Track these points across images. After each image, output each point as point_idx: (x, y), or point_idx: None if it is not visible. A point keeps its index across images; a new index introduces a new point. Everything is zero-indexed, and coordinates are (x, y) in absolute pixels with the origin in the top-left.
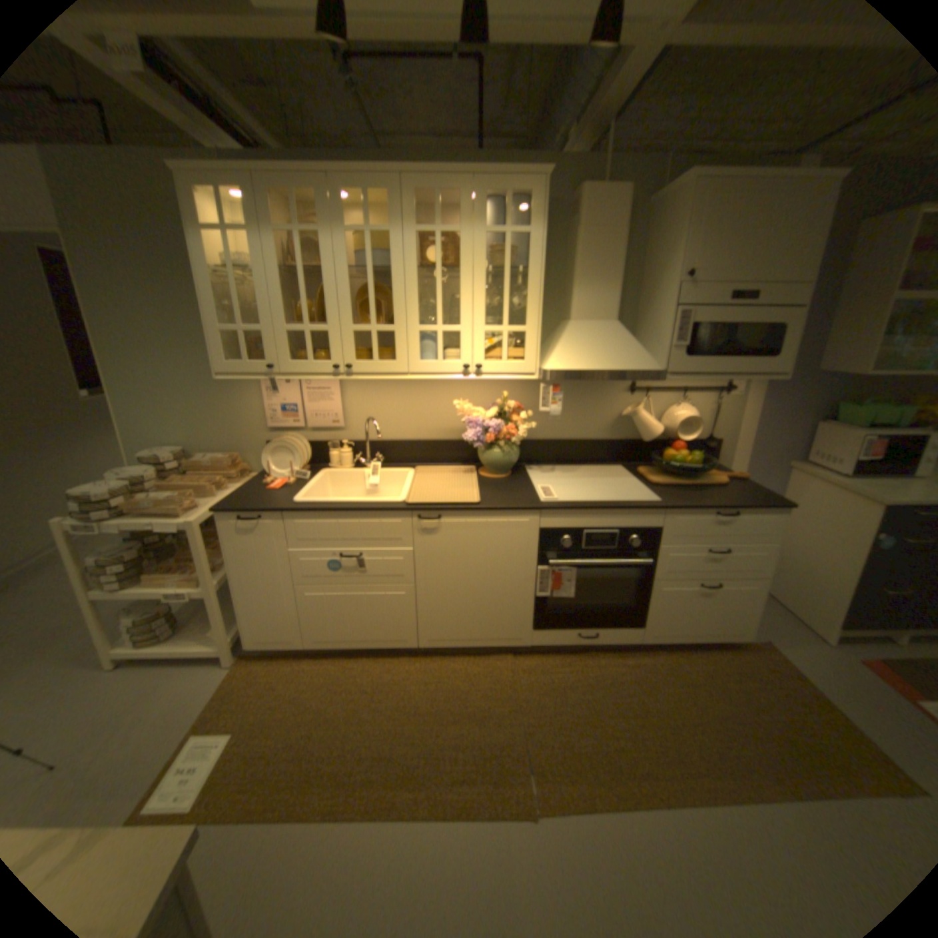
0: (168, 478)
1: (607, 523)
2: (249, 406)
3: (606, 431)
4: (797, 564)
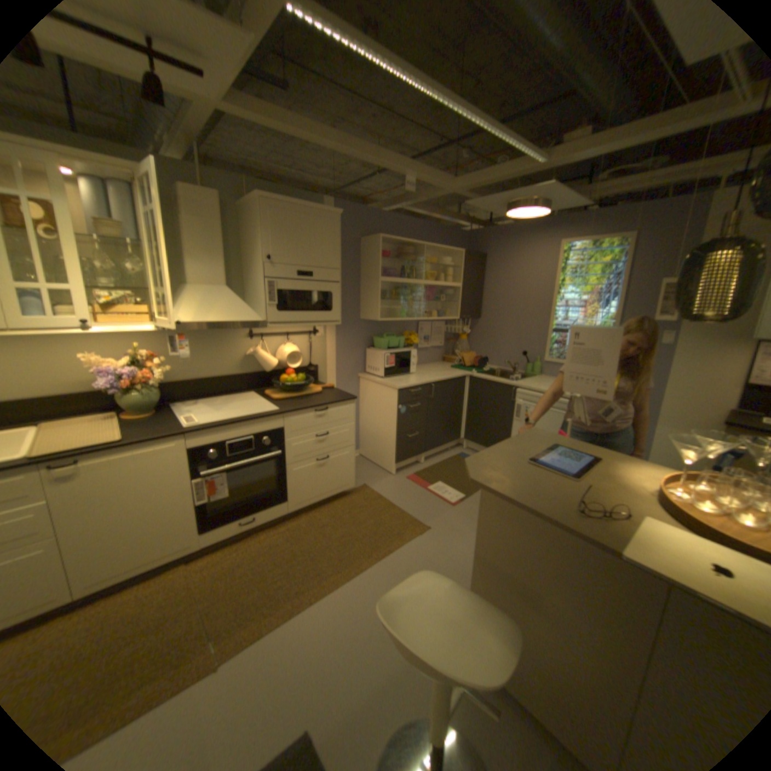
0: None
1: (243, 433)
2: None
3: (237, 368)
4: (372, 434)
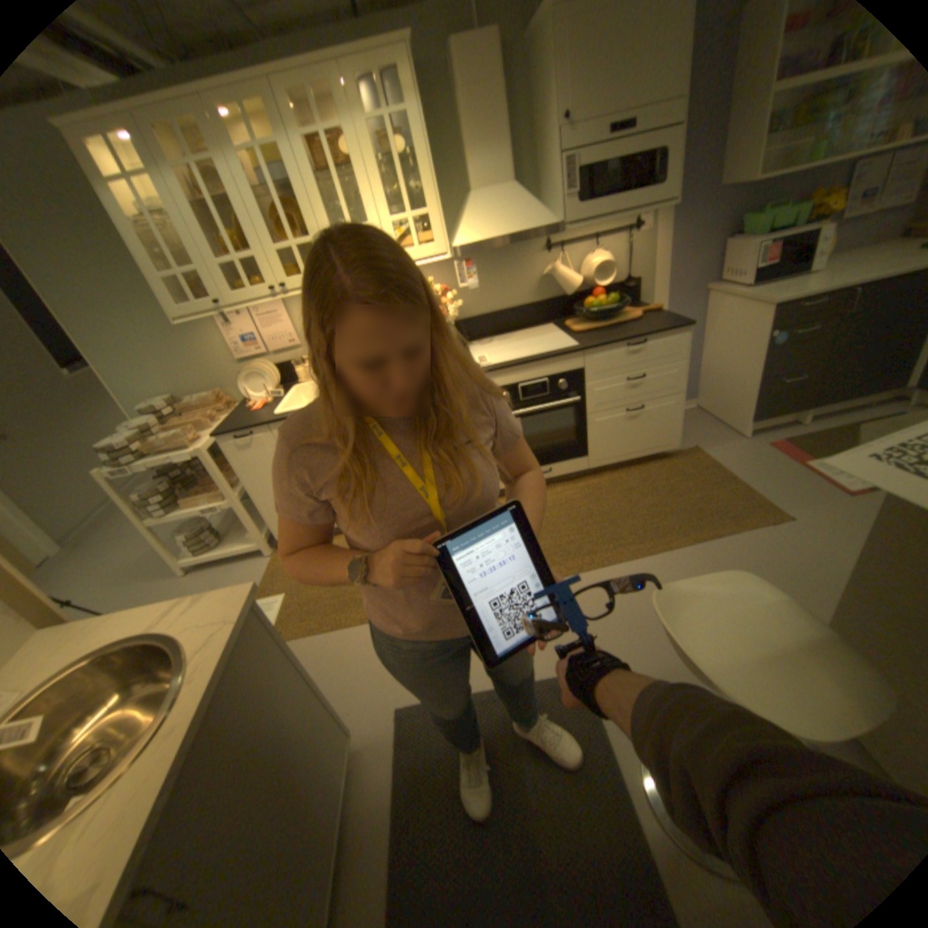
0: (168, 422)
1: (535, 374)
2: (213, 345)
3: (533, 294)
4: (719, 378)
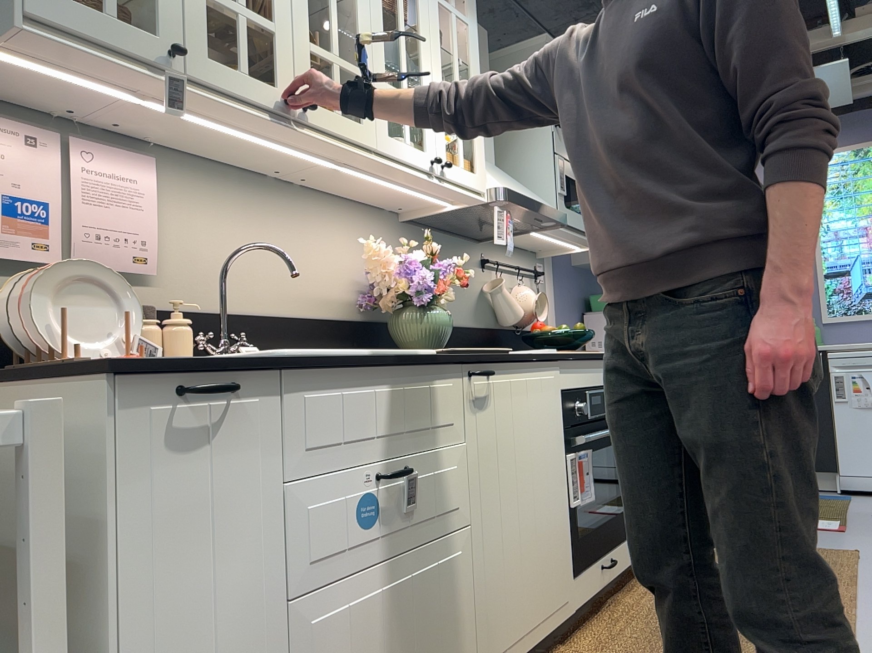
0: None
1: (596, 378)
2: None
3: (473, 315)
4: None
